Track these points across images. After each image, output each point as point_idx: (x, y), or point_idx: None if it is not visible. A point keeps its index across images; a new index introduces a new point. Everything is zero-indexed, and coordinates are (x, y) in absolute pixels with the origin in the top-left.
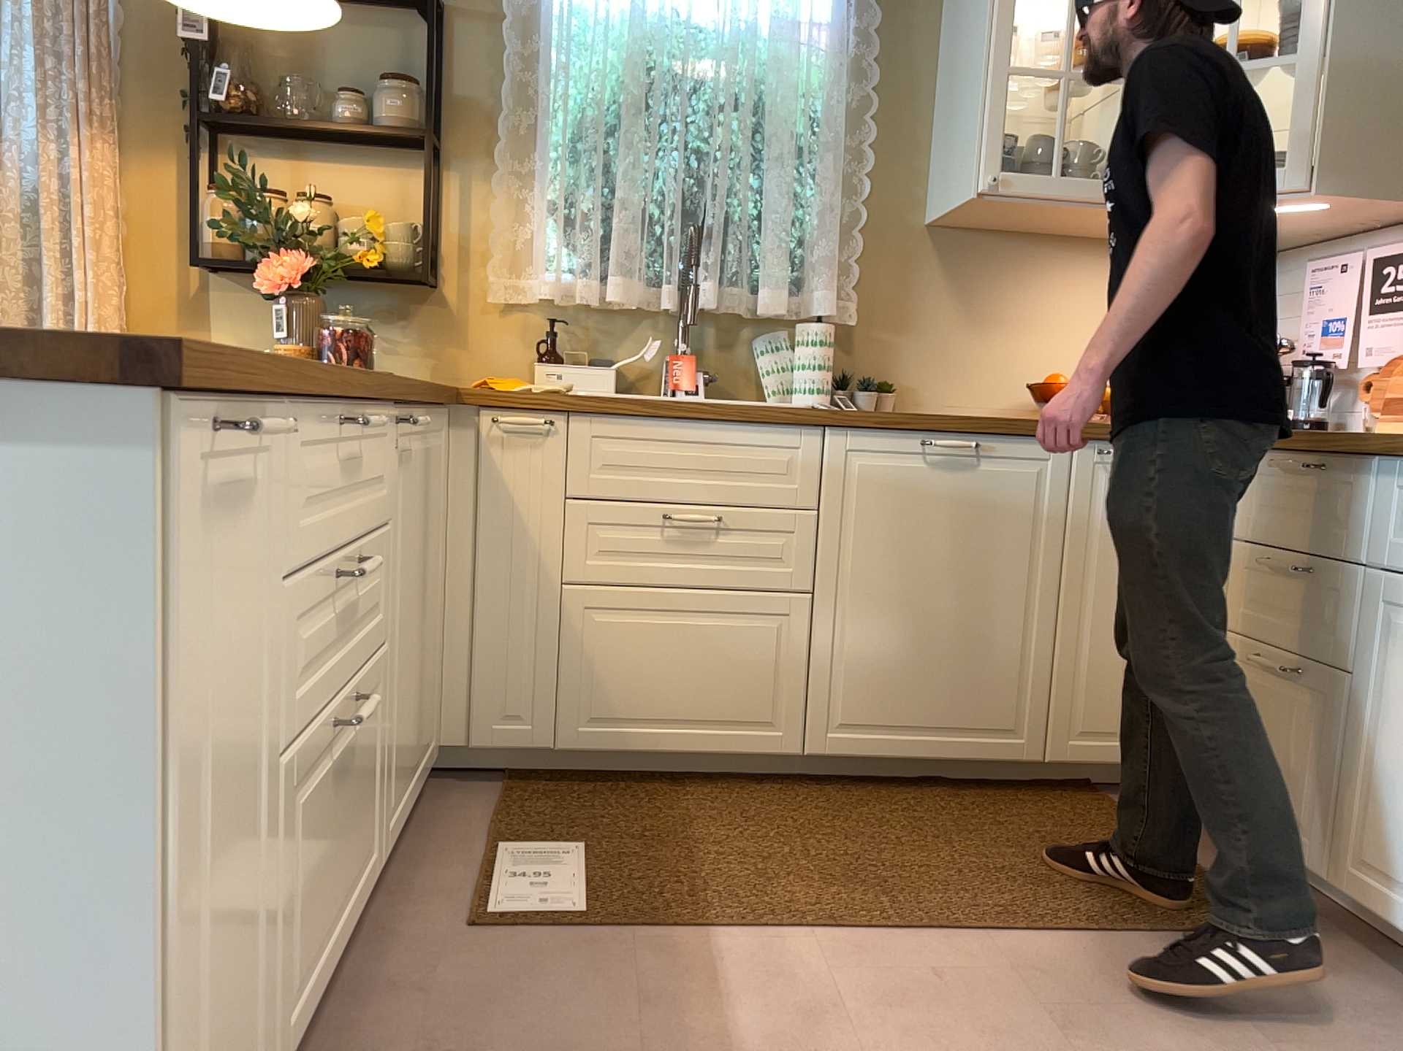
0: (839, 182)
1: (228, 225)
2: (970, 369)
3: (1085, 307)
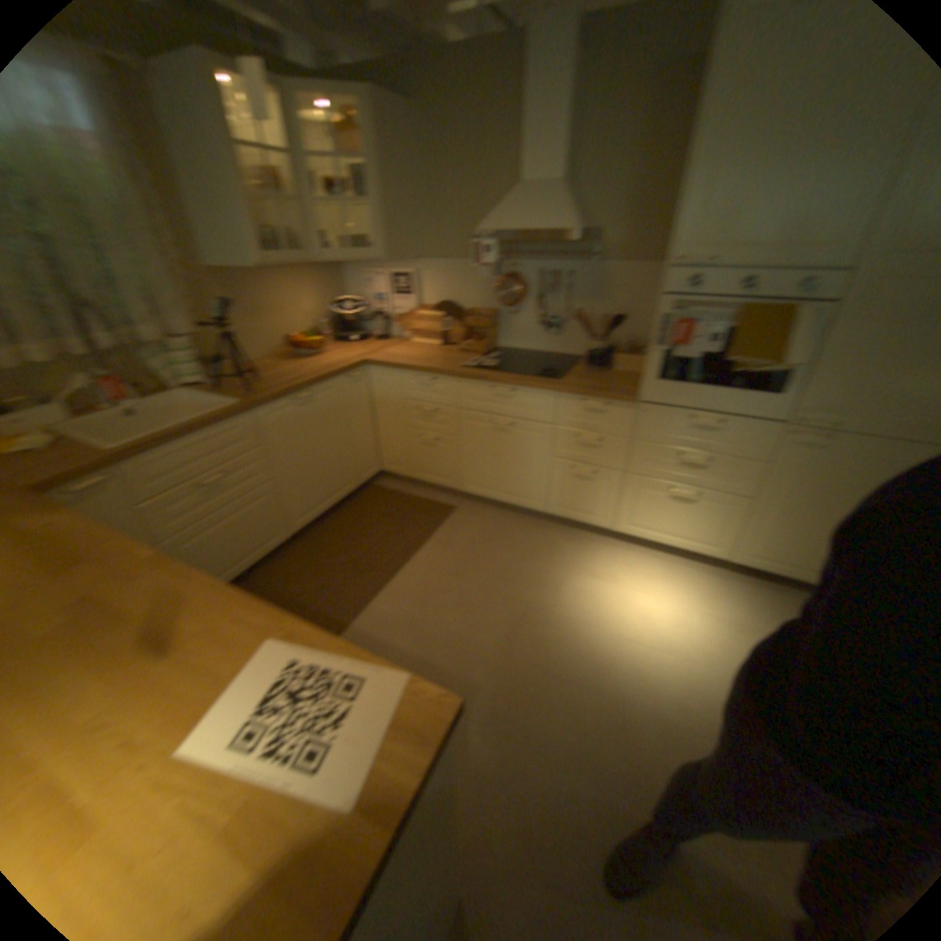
0: (154, 250)
1: None
2: (257, 337)
3: (291, 296)
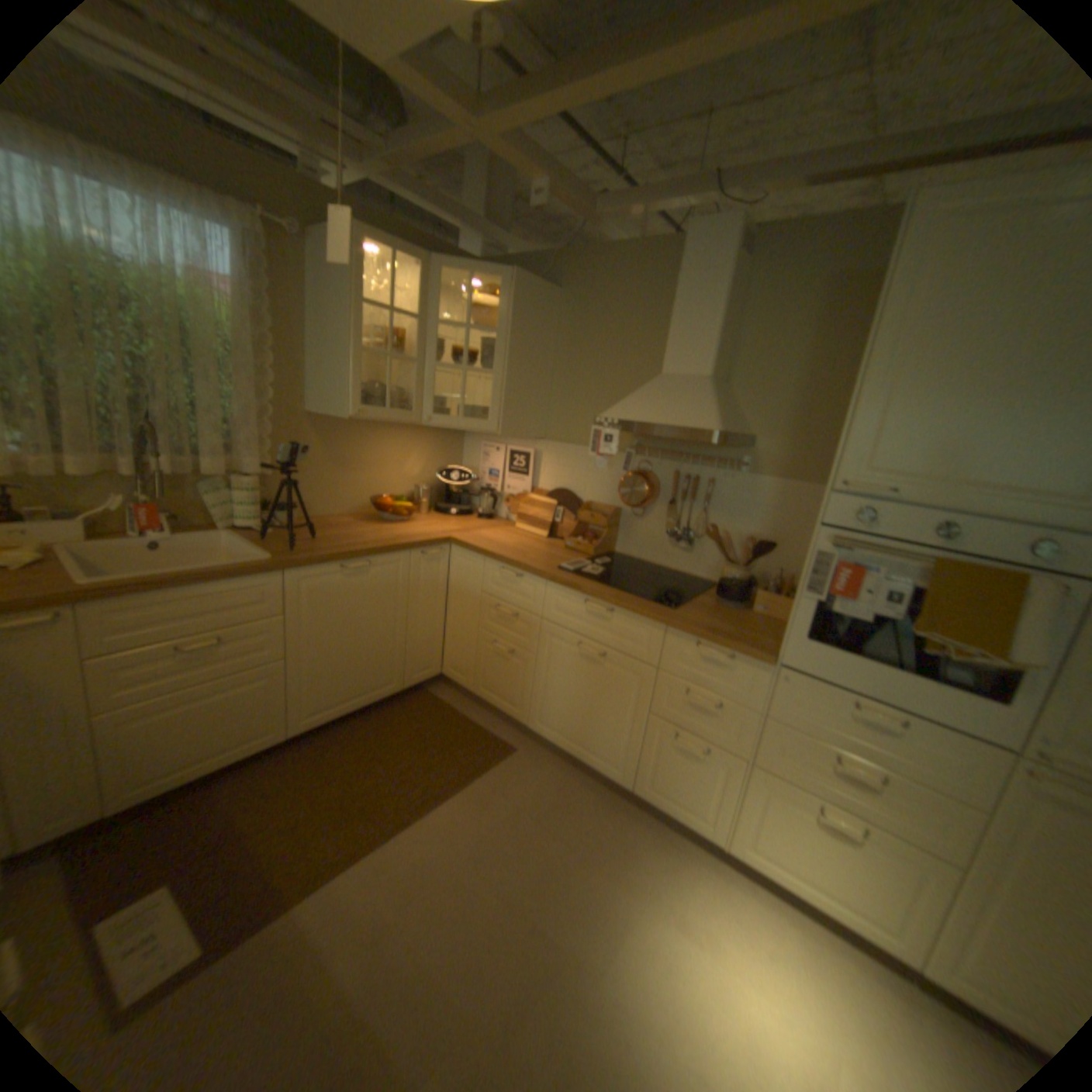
0: (245, 387)
1: None
2: (335, 491)
3: (389, 456)
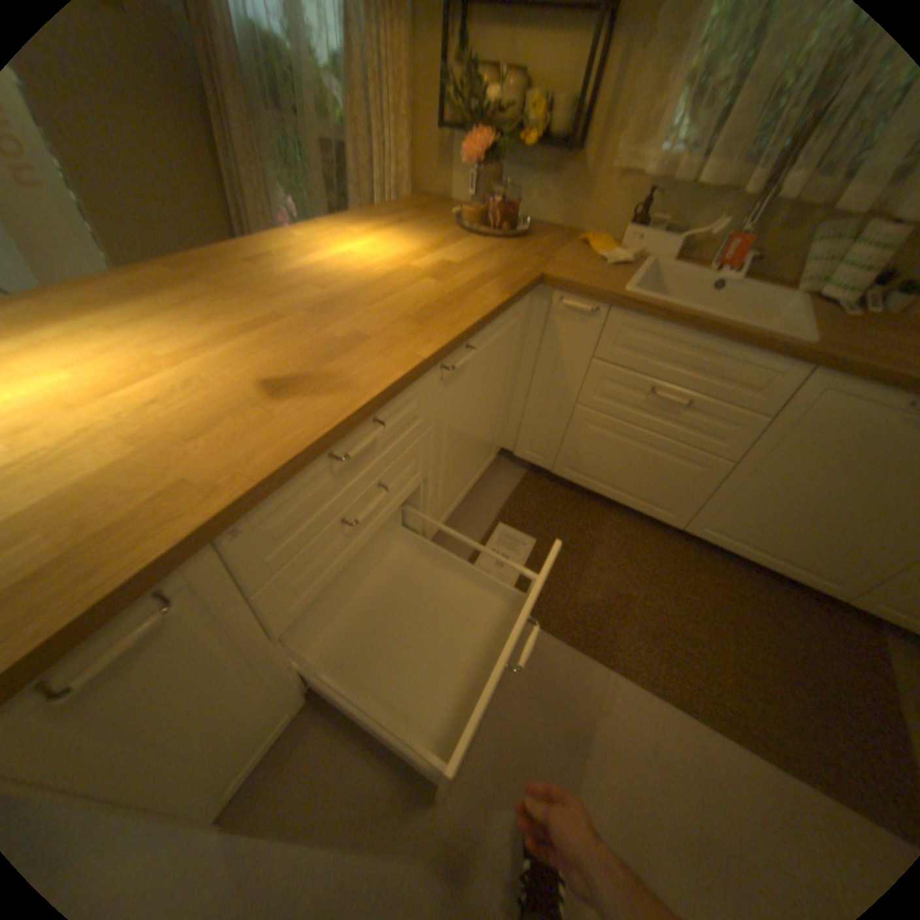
0: None
1: (457, 92)
2: None
3: None
